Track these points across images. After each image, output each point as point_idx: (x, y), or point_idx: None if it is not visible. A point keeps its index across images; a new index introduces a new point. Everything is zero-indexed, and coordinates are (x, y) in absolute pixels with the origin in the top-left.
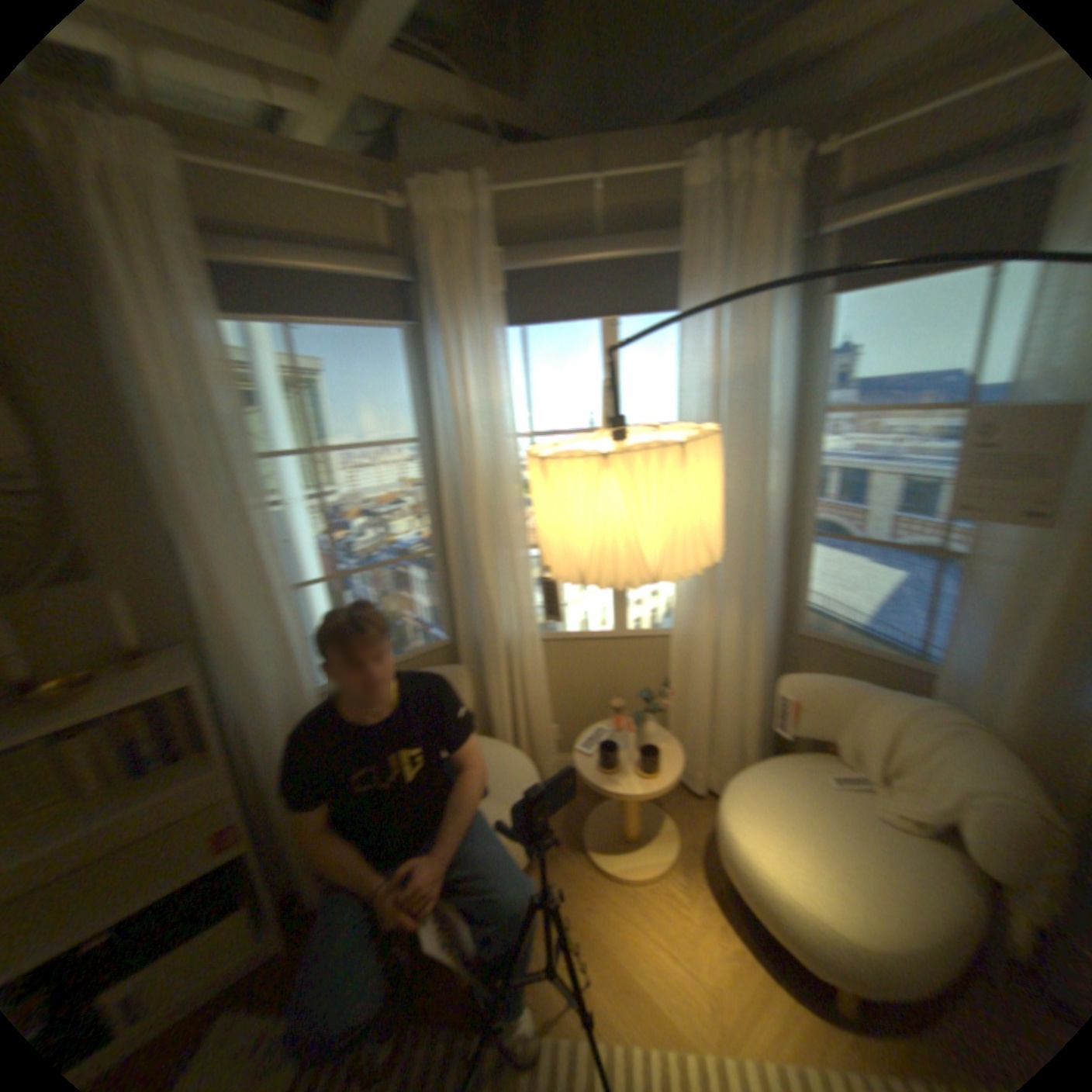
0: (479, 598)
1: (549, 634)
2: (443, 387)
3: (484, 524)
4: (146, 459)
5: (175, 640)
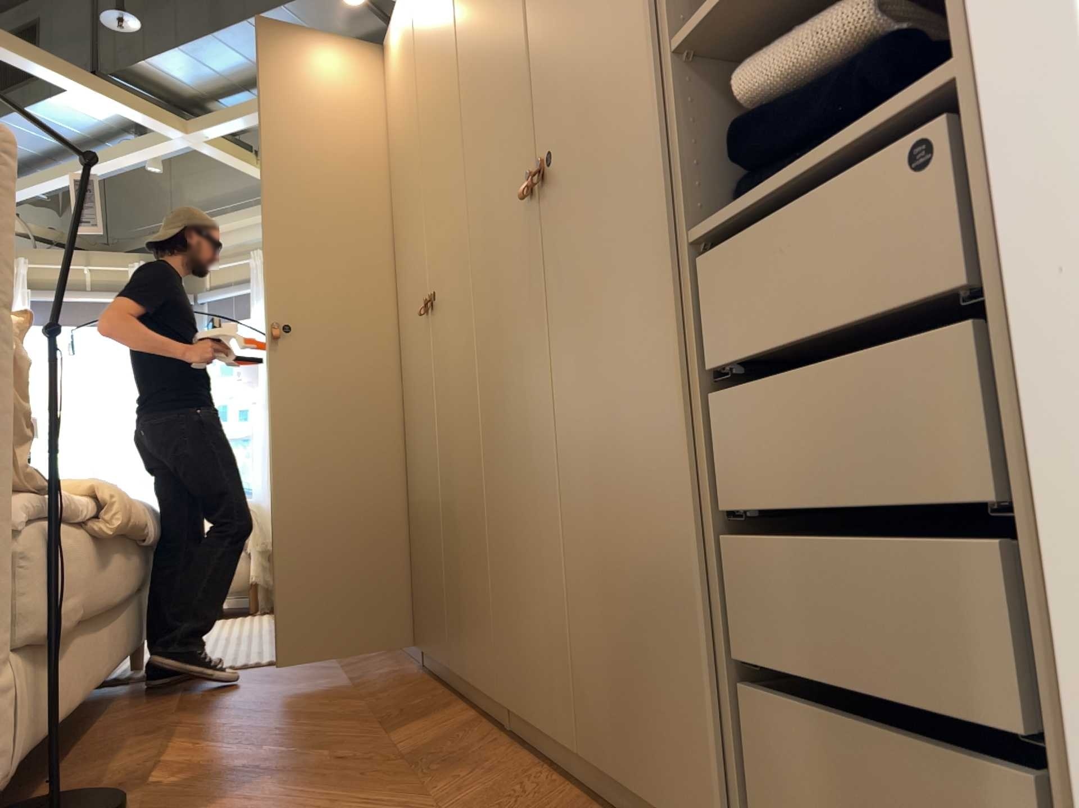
0: None
1: None
2: None
3: None
4: None
5: None
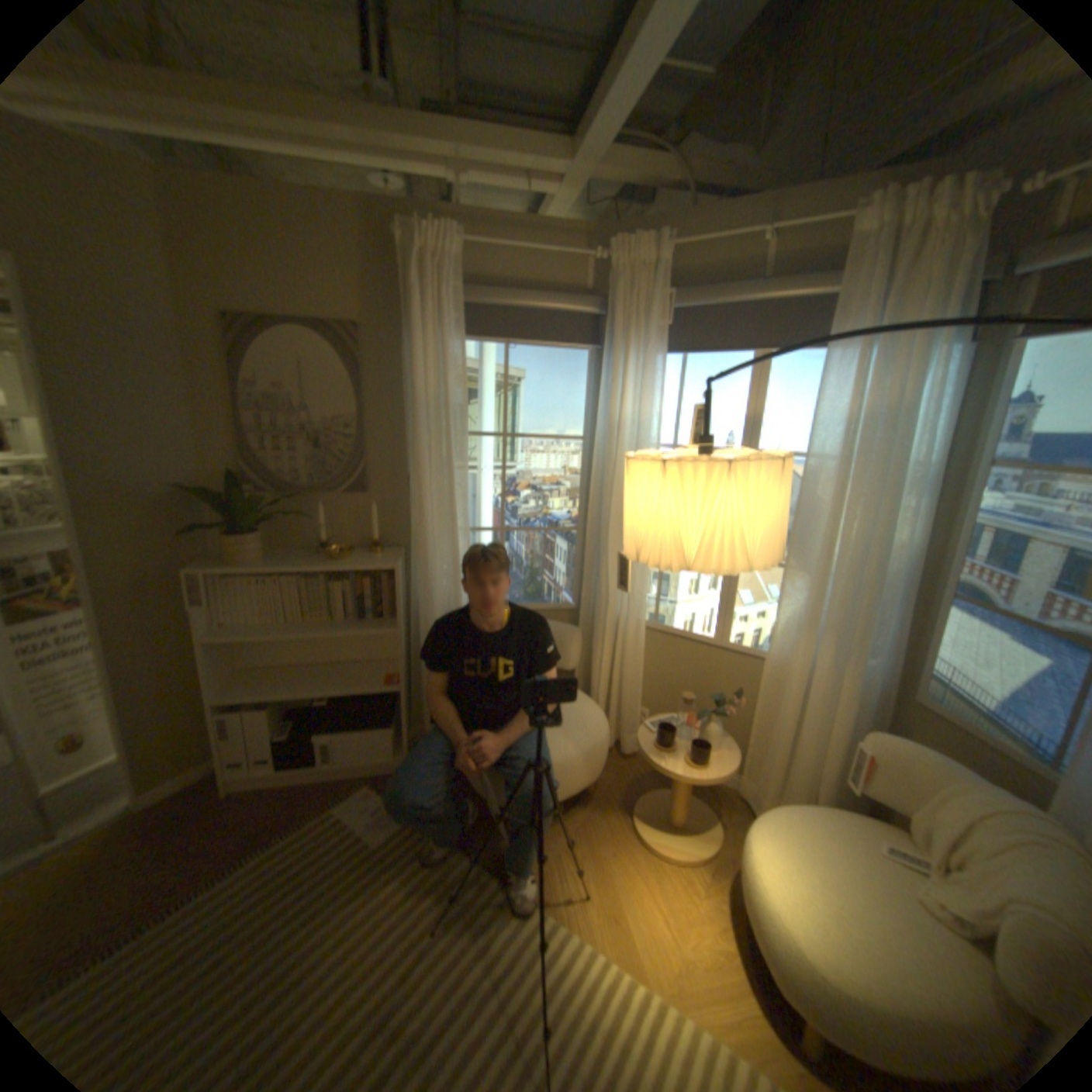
0: (602, 576)
1: (654, 624)
2: (606, 398)
3: (612, 513)
4: (404, 425)
5: (395, 544)
